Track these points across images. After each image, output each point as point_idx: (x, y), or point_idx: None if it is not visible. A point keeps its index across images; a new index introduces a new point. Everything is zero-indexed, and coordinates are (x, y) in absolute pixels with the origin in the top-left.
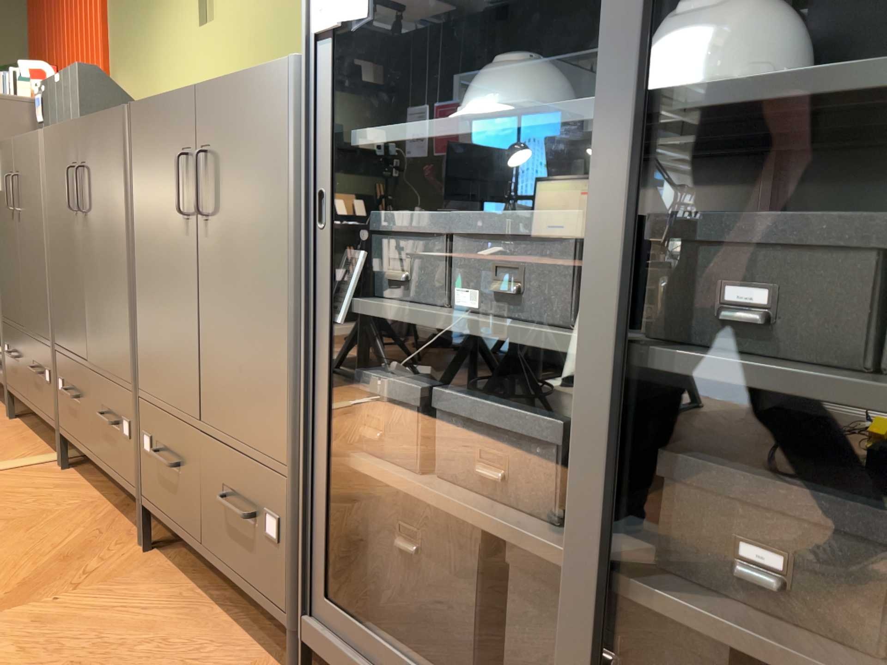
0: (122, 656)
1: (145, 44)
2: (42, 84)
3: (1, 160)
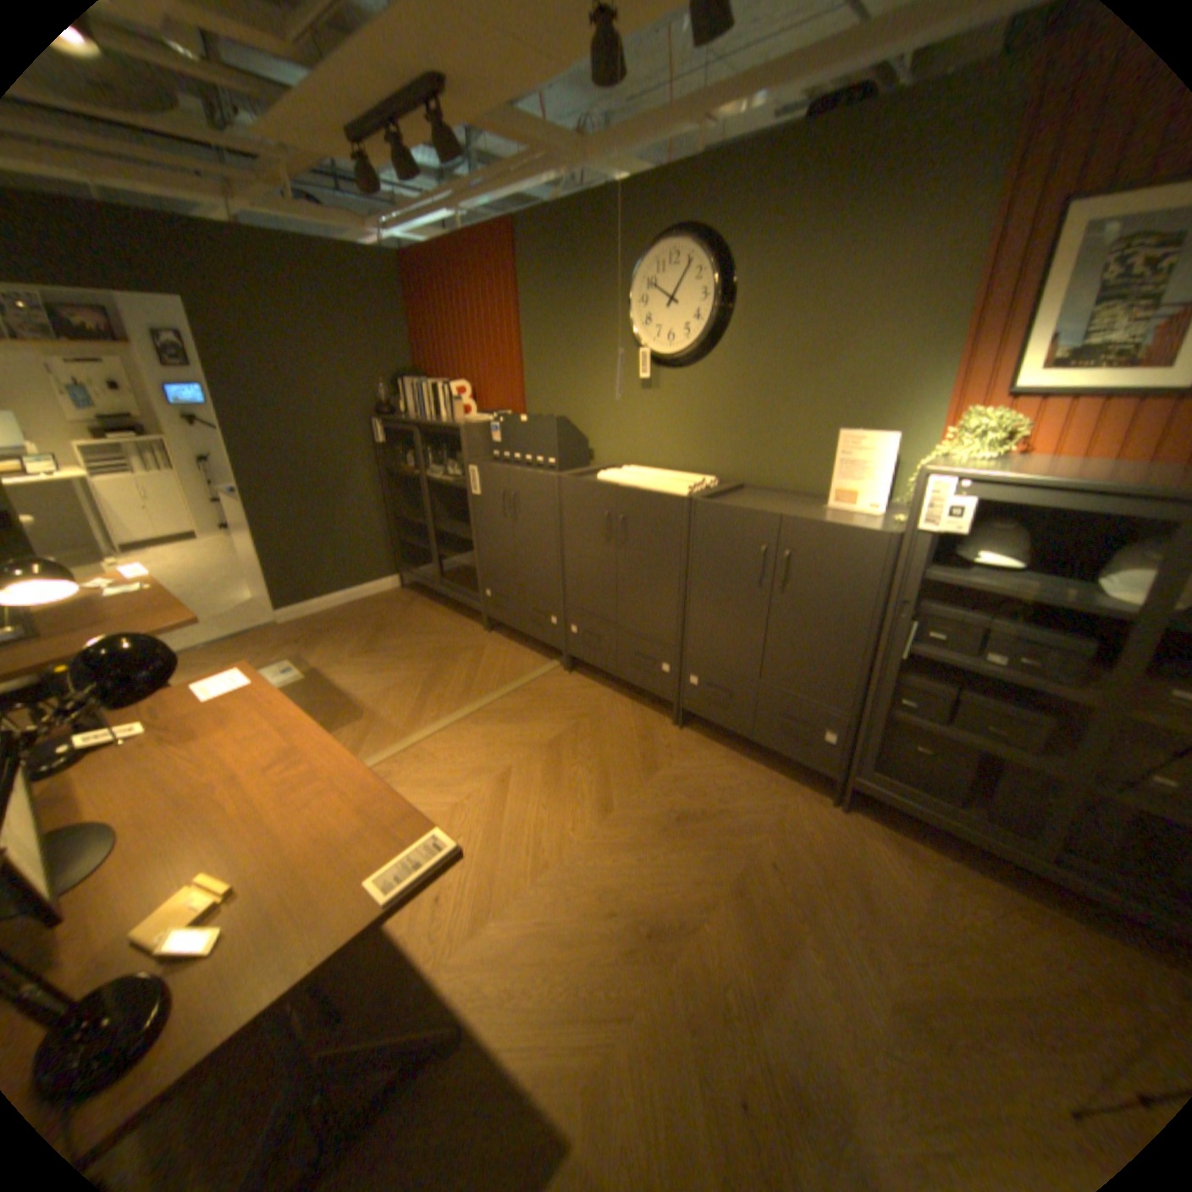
0: (735, 793)
1: (571, 383)
2: (498, 415)
3: (485, 476)
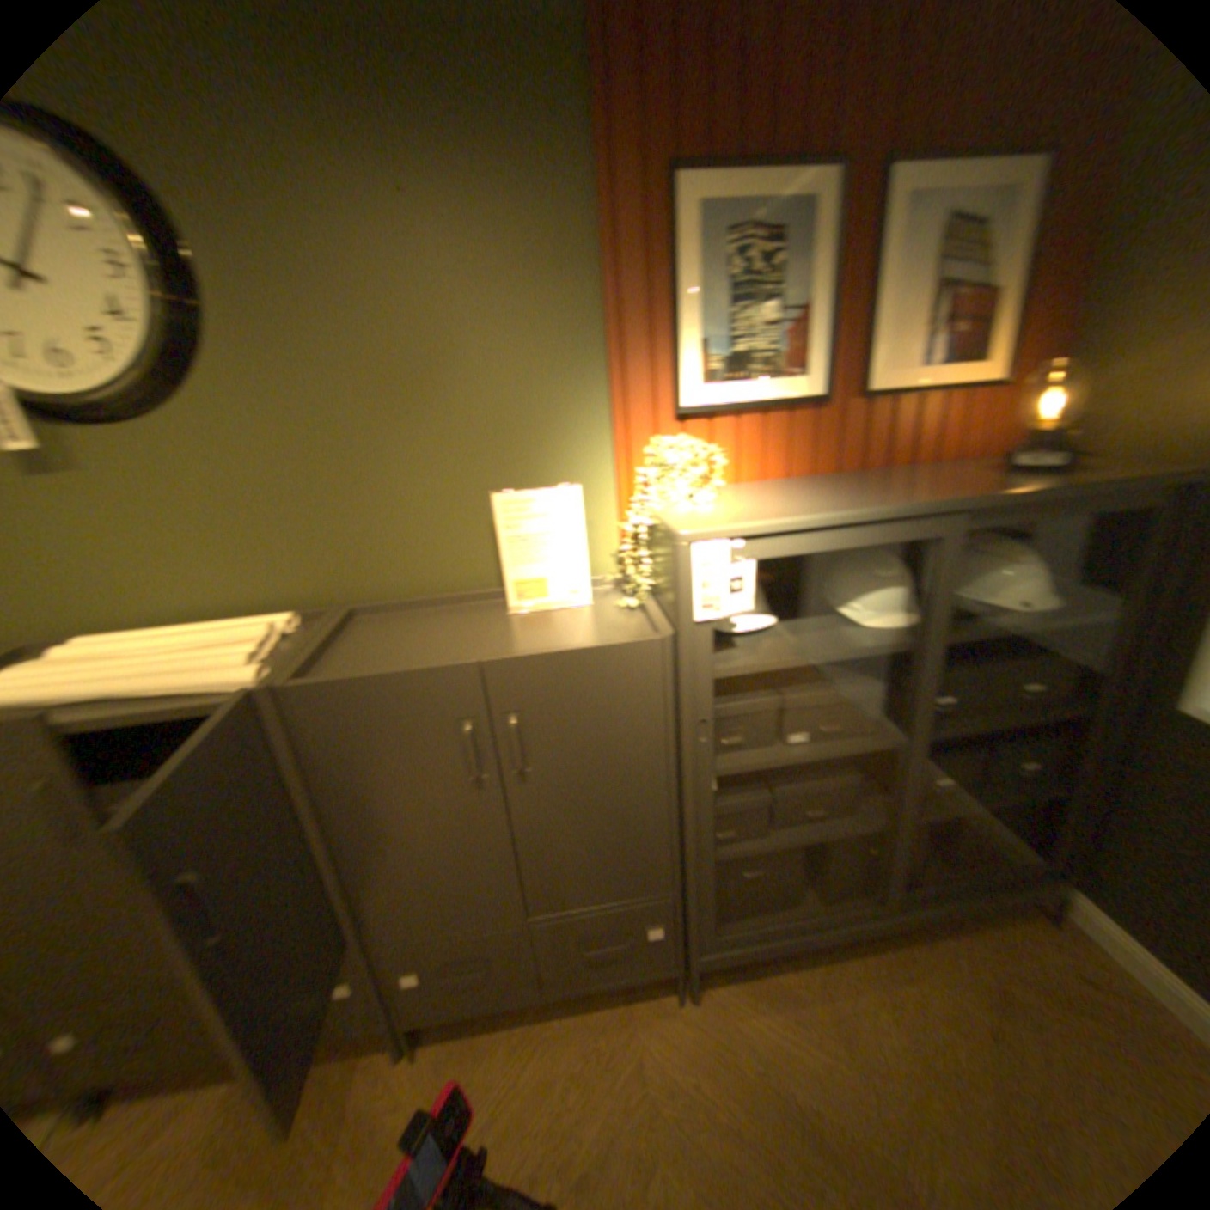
0: (567, 1118)
1: None
2: None
3: None
